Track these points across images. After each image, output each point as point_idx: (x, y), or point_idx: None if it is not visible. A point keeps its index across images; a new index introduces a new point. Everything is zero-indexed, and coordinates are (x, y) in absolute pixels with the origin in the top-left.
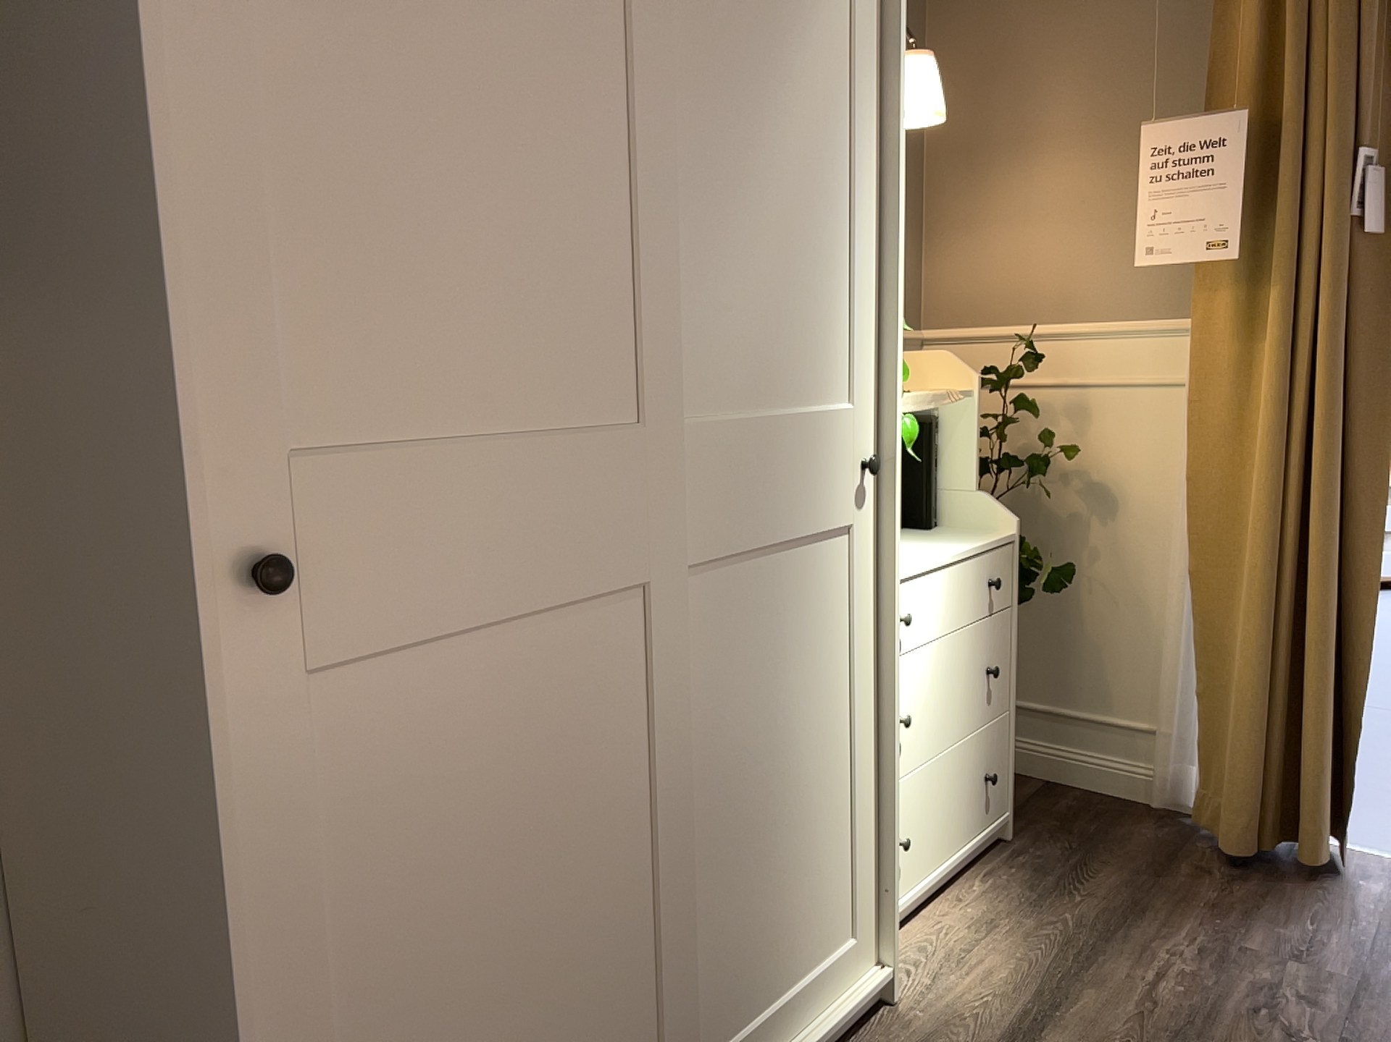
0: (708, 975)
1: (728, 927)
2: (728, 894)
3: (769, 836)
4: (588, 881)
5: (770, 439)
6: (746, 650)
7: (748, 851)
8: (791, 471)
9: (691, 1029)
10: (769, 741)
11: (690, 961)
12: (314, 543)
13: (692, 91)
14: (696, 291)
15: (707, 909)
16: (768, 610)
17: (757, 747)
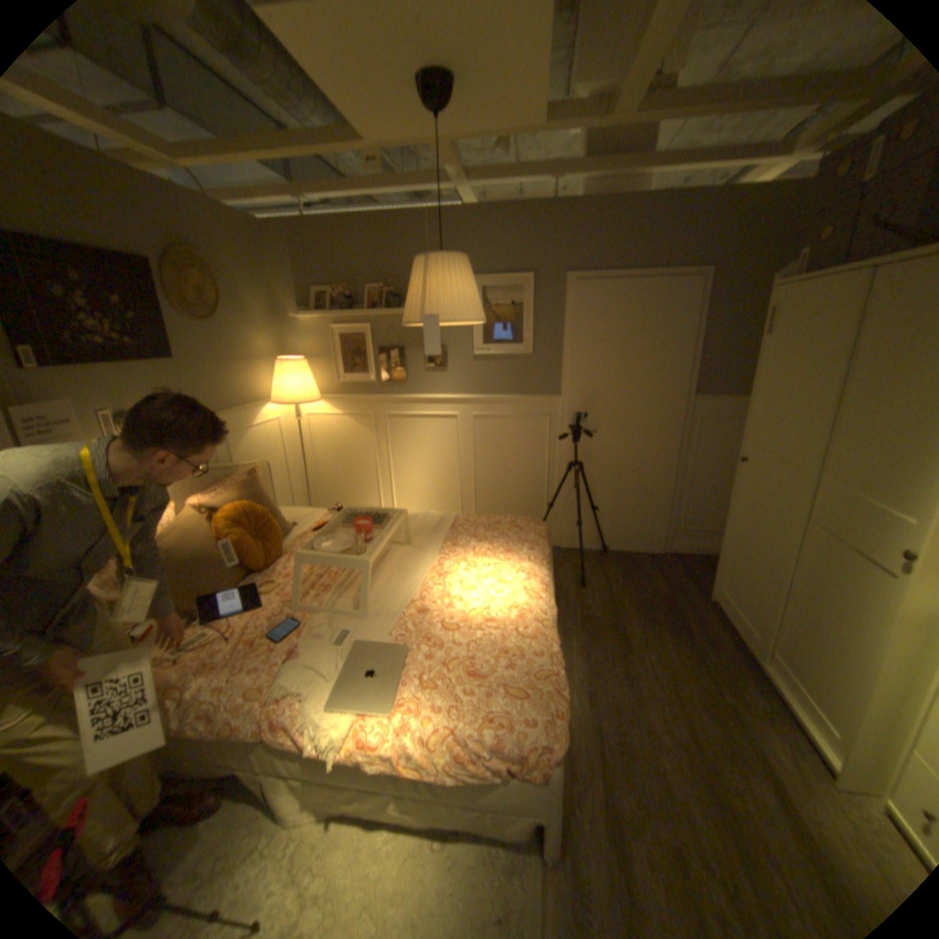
0: (790, 641)
1: (800, 640)
2: (802, 631)
3: (820, 638)
4: (767, 565)
5: (858, 507)
6: (829, 568)
7: (812, 628)
8: (865, 525)
9: (779, 641)
10: (829, 608)
11: (784, 624)
12: (751, 461)
13: (862, 380)
14: (845, 444)
15: (795, 623)
16: (842, 565)
17: (824, 603)
